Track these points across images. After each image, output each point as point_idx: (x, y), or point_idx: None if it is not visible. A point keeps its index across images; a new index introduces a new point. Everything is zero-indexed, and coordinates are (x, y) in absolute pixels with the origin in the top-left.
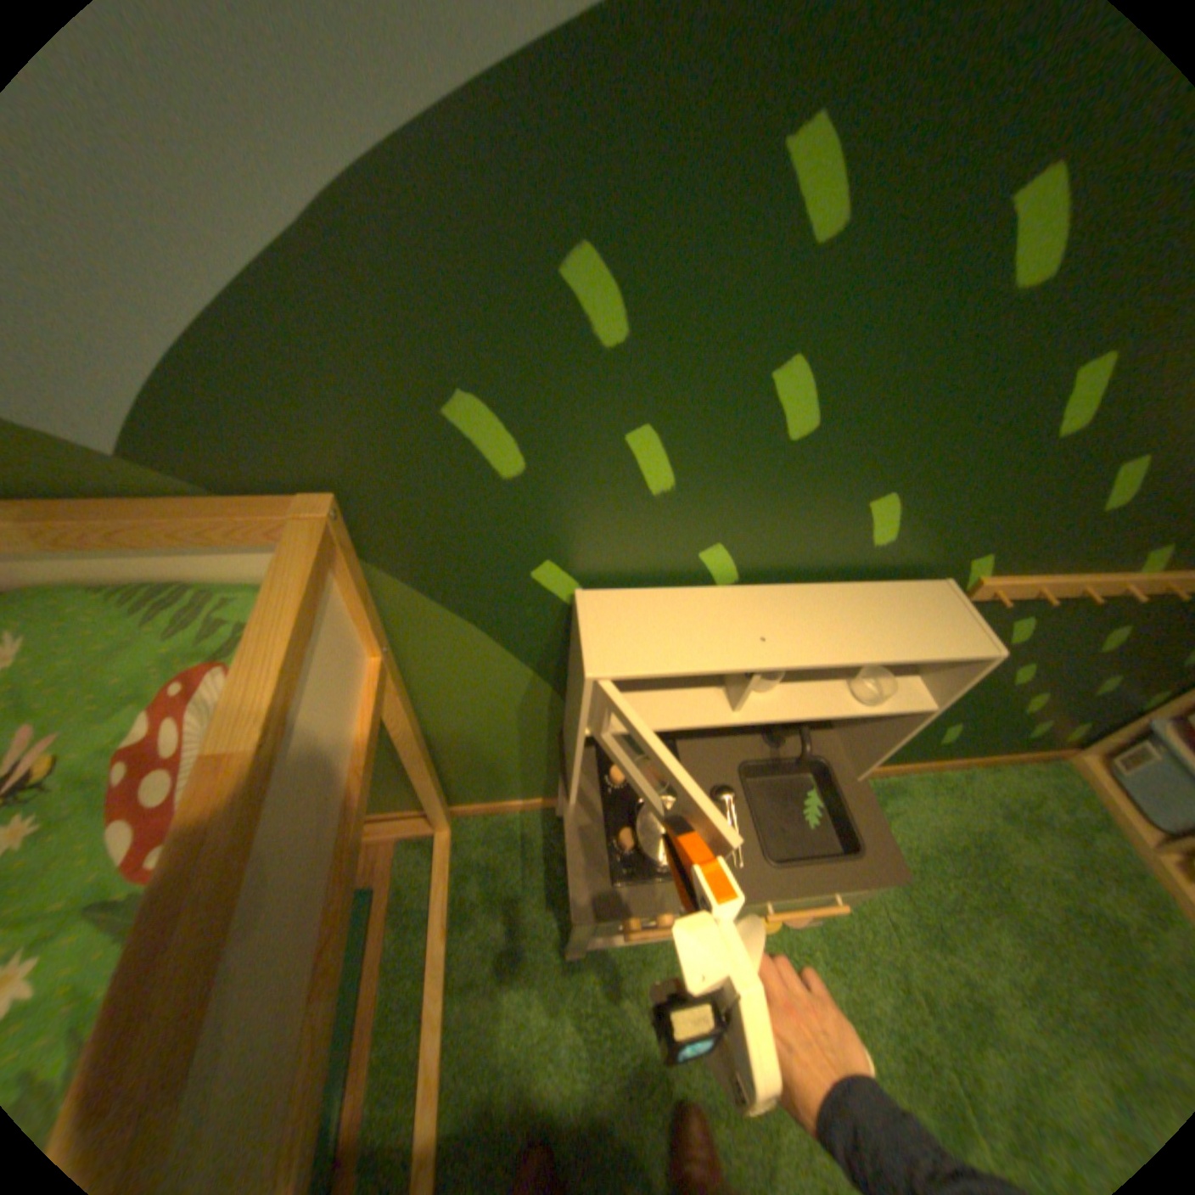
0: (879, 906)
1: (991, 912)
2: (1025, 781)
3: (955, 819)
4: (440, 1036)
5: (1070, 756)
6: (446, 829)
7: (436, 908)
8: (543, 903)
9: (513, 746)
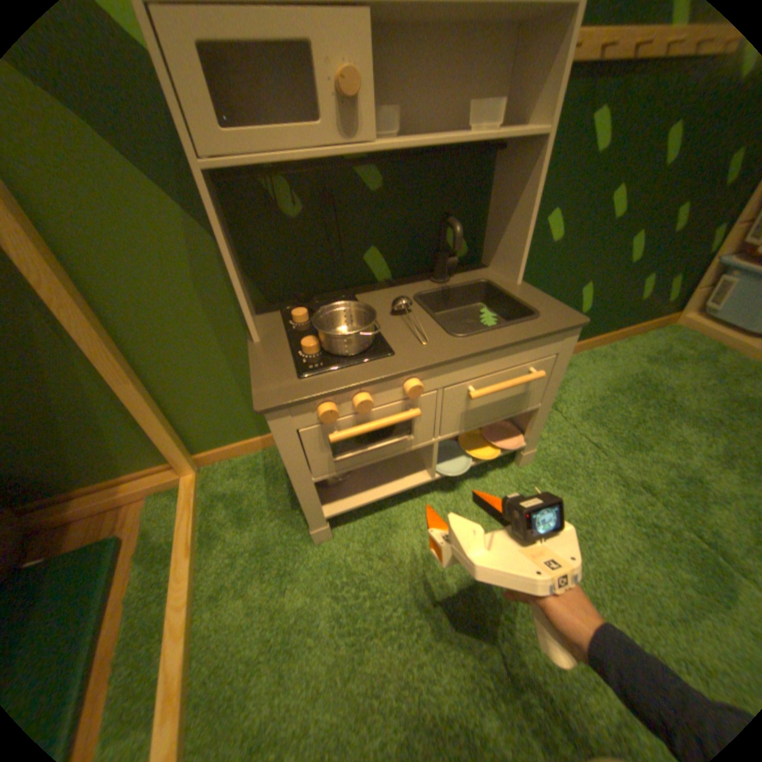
0: (579, 436)
1: (666, 417)
2: (652, 340)
3: (613, 371)
4: (186, 645)
5: (675, 317)
6: (189, 470)
7: (181, 533)
8: (289, 506)
9: (213, 345)
